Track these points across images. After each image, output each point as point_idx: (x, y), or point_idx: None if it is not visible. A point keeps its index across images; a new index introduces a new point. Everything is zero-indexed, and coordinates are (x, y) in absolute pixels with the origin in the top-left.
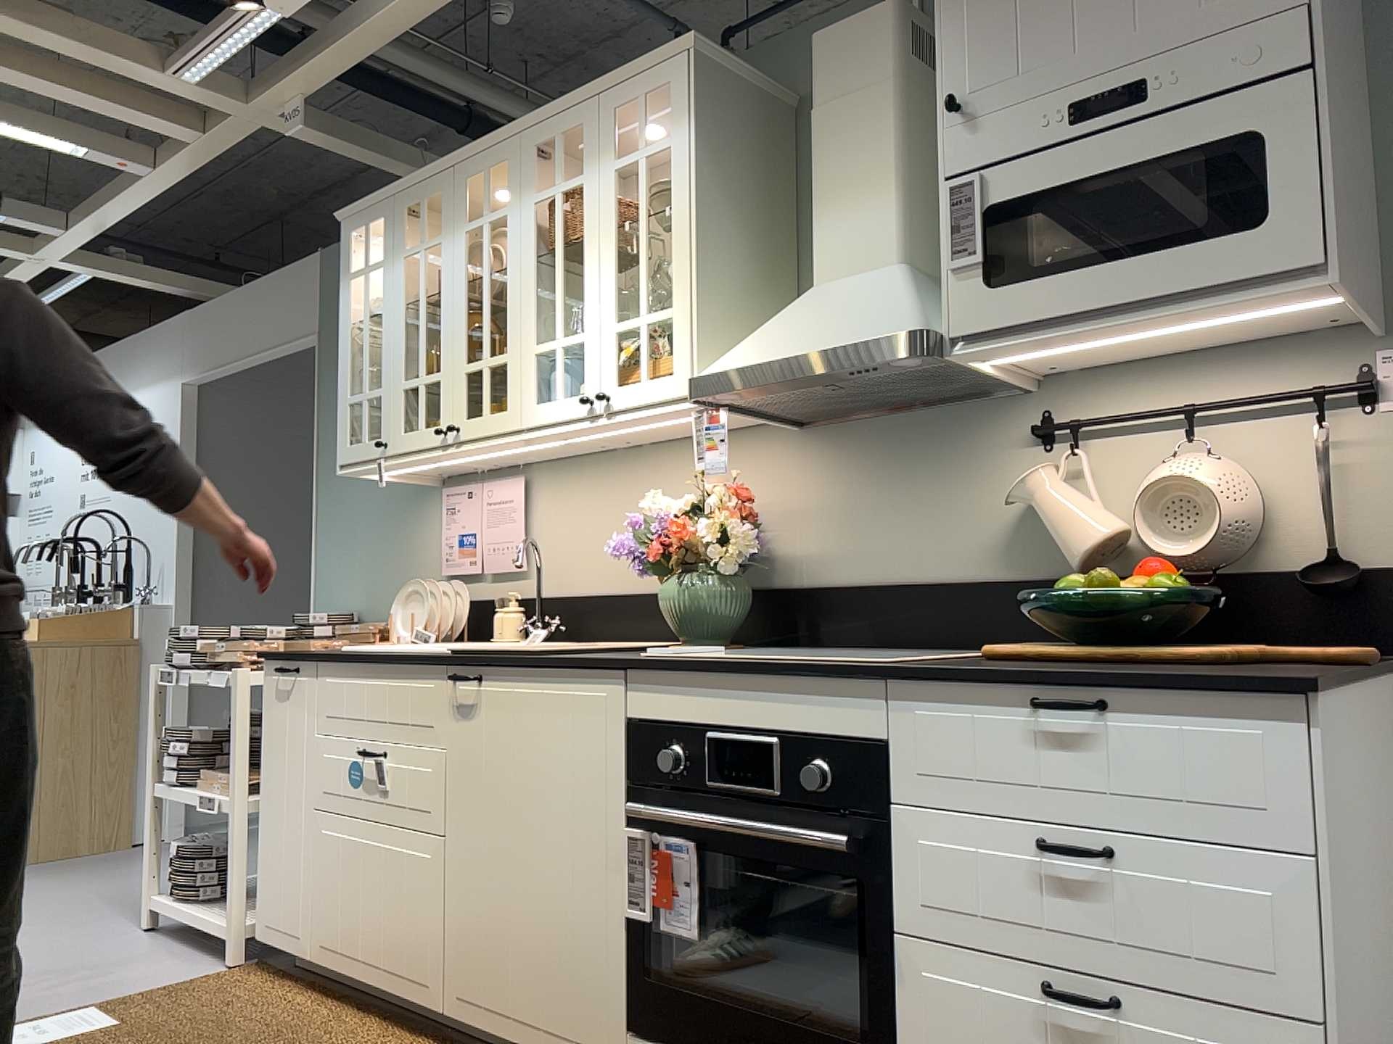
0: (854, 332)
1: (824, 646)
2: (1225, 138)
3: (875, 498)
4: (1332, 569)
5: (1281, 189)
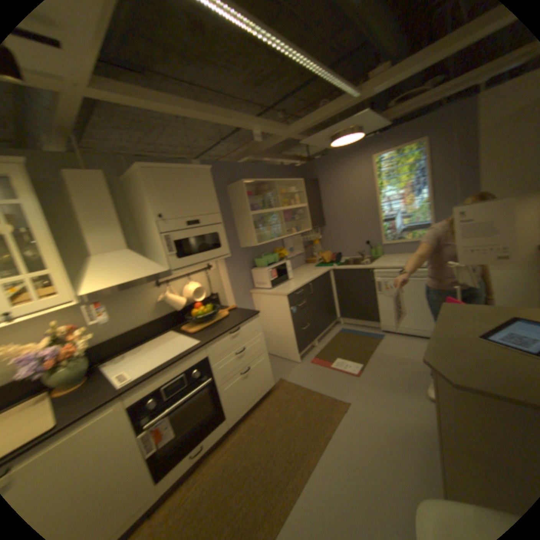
0: (148, 271)
1: (108, 358)
2: (215, 232)
3: (113, 311)
4: (213, 295)
5: (224, 241)
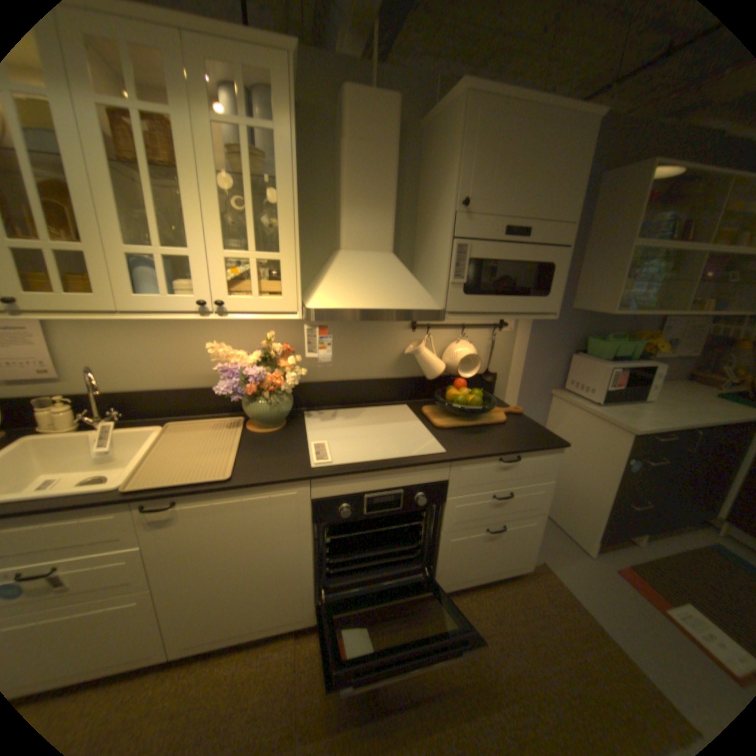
0: (408, 301)
1: (315, 407)
2: (548, 262)
3: (341, 345)
4: (487, 374)
5: (556, 286)
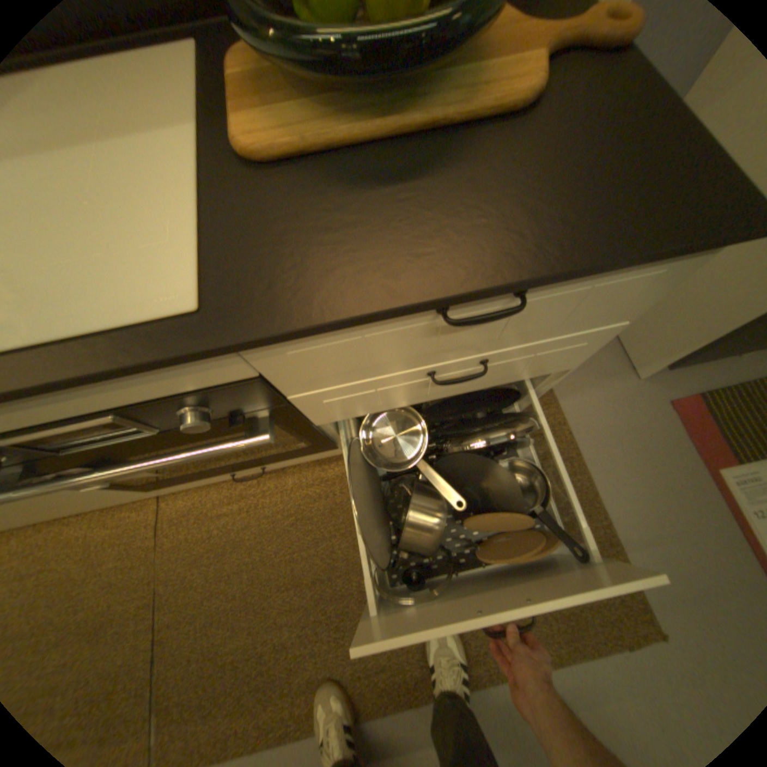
0: None
1: None
2: None
3: None
4: None
5: None
